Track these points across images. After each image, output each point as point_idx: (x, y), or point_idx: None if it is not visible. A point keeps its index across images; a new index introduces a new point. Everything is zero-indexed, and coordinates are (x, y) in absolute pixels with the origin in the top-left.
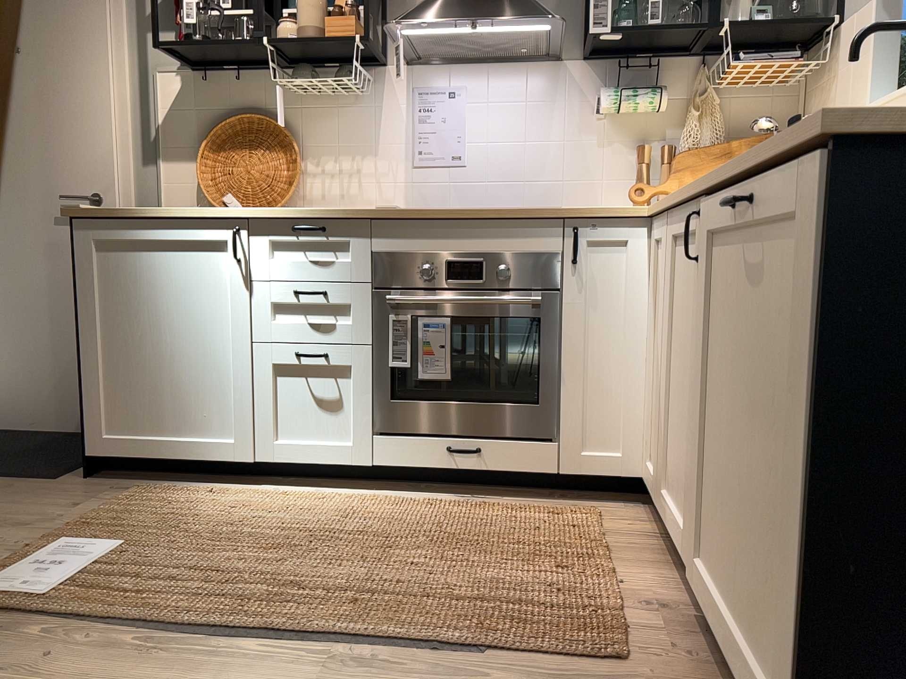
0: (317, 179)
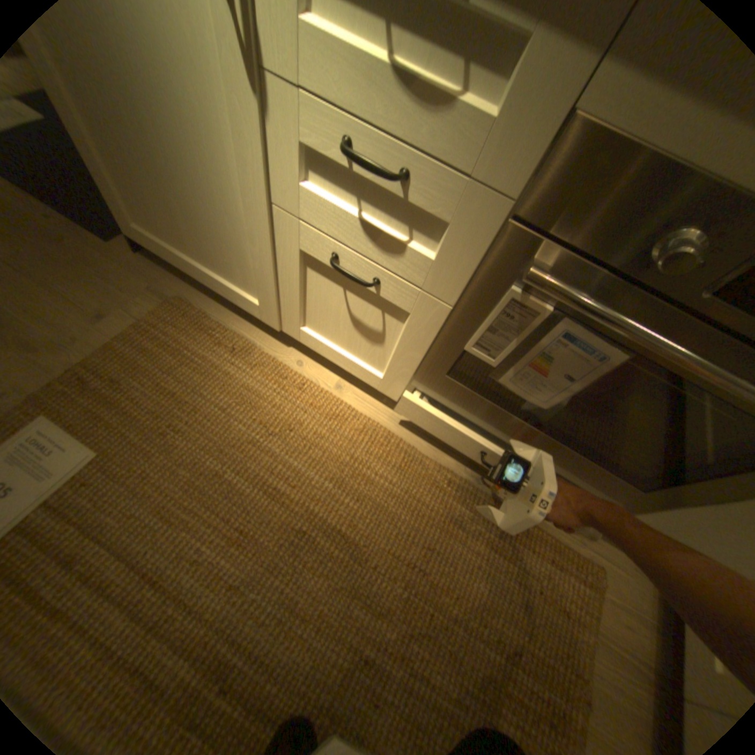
0: None
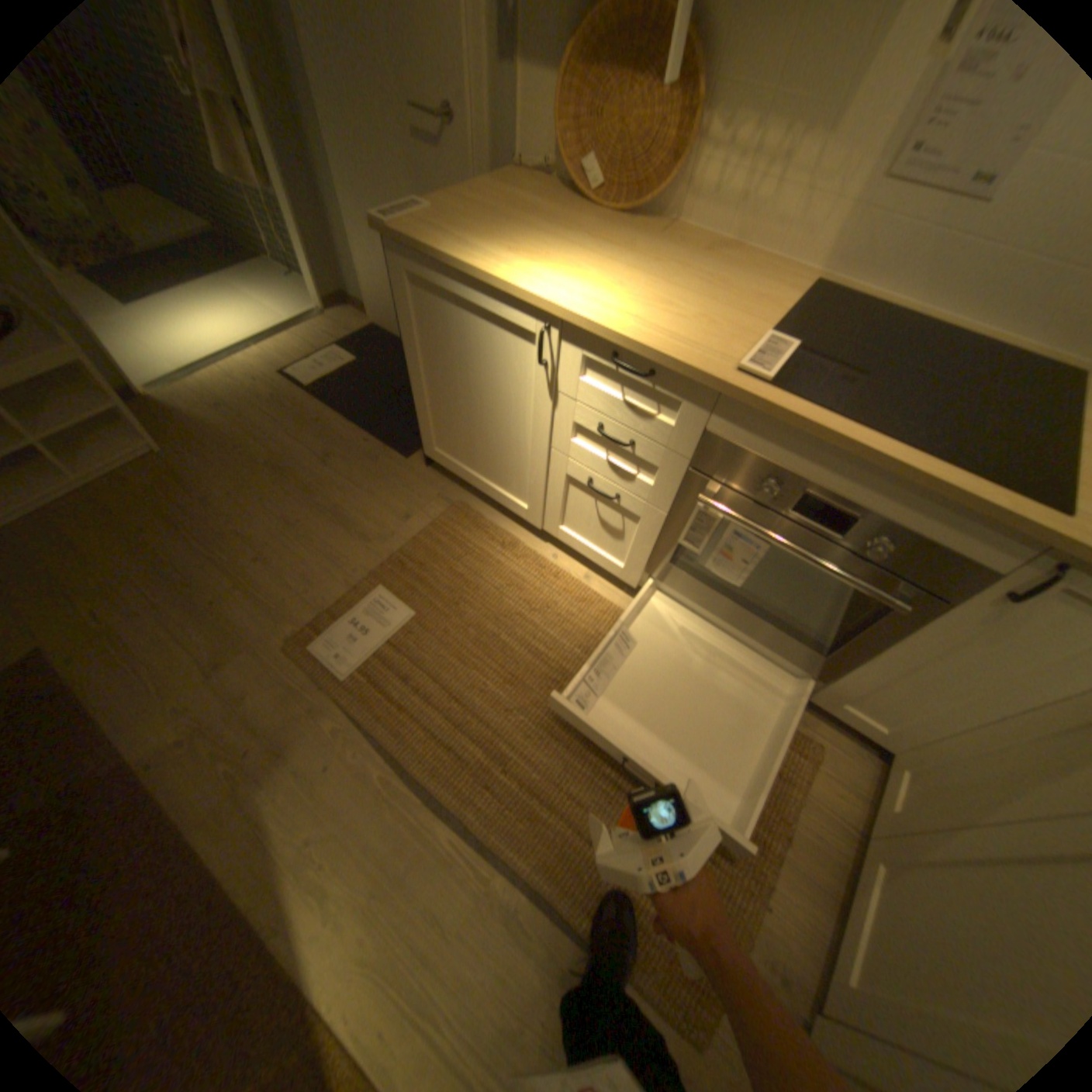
0: (721, 153)
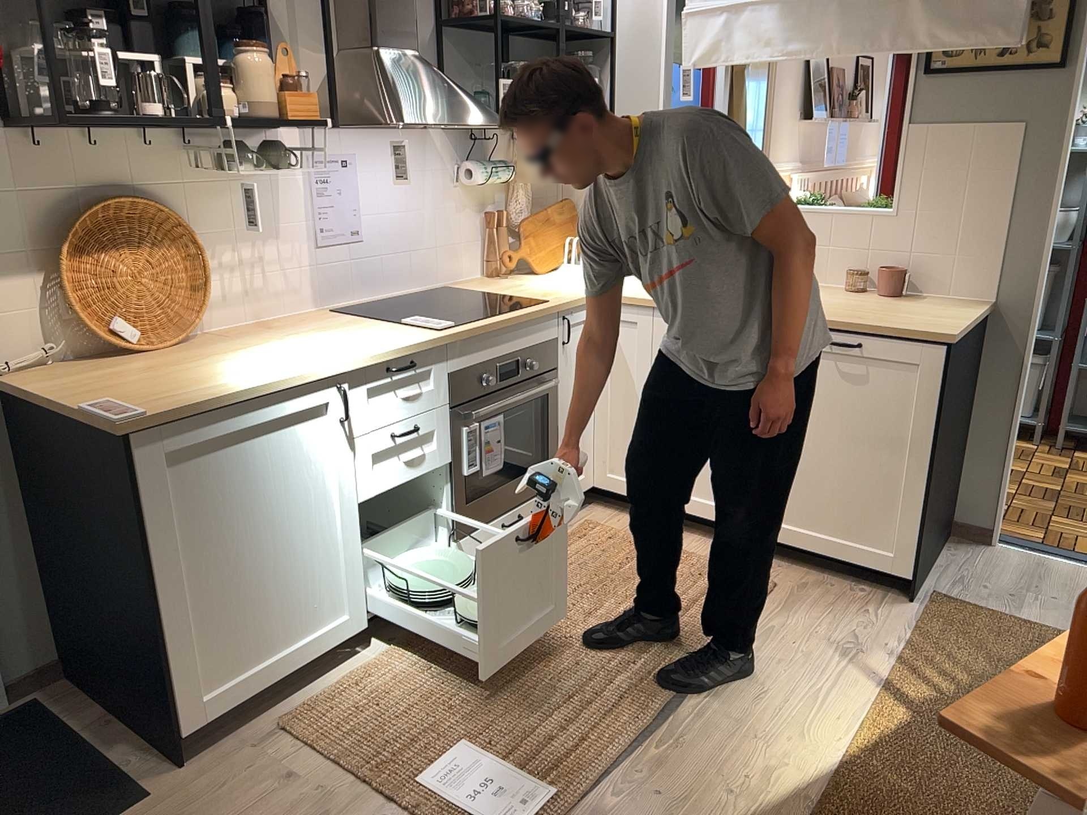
0: (216, 277)
